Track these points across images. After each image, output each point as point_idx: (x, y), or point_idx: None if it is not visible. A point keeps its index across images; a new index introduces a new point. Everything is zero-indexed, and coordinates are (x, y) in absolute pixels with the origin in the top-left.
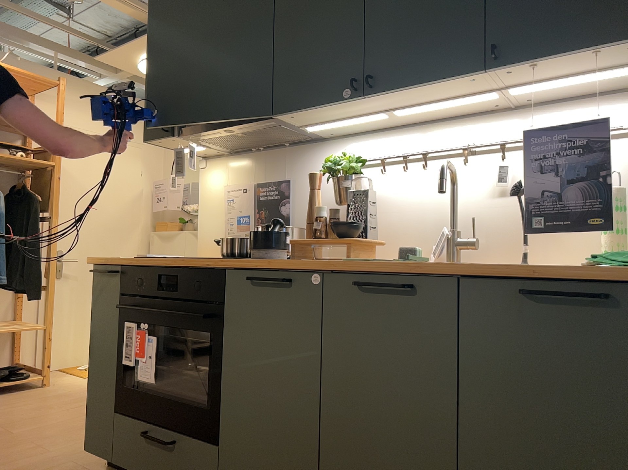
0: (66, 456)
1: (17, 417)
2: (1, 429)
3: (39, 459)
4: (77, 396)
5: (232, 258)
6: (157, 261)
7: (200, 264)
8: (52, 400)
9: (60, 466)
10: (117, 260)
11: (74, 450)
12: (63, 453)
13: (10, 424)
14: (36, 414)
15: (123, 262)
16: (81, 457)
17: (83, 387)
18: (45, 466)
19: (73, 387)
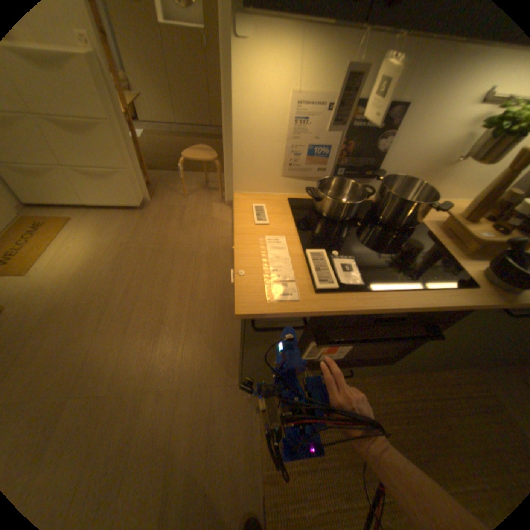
0: (197, 384)
1: (65, 374)
2: (79, 398)
3: (183, 403)
4: (70, 307)
5: (475, 288)
6: (376, 302)
7: (448, 302)
8: (54, 327)
9: (212, 397)
10: (313, 314)
11: (192, 374)
12: (189, 383)
13: (76, 386)
14: (76, 356)
15: (312, 308)
16: (208, 377)
17: (52, 291)
18: (201, 405)
19: (40, 296)
